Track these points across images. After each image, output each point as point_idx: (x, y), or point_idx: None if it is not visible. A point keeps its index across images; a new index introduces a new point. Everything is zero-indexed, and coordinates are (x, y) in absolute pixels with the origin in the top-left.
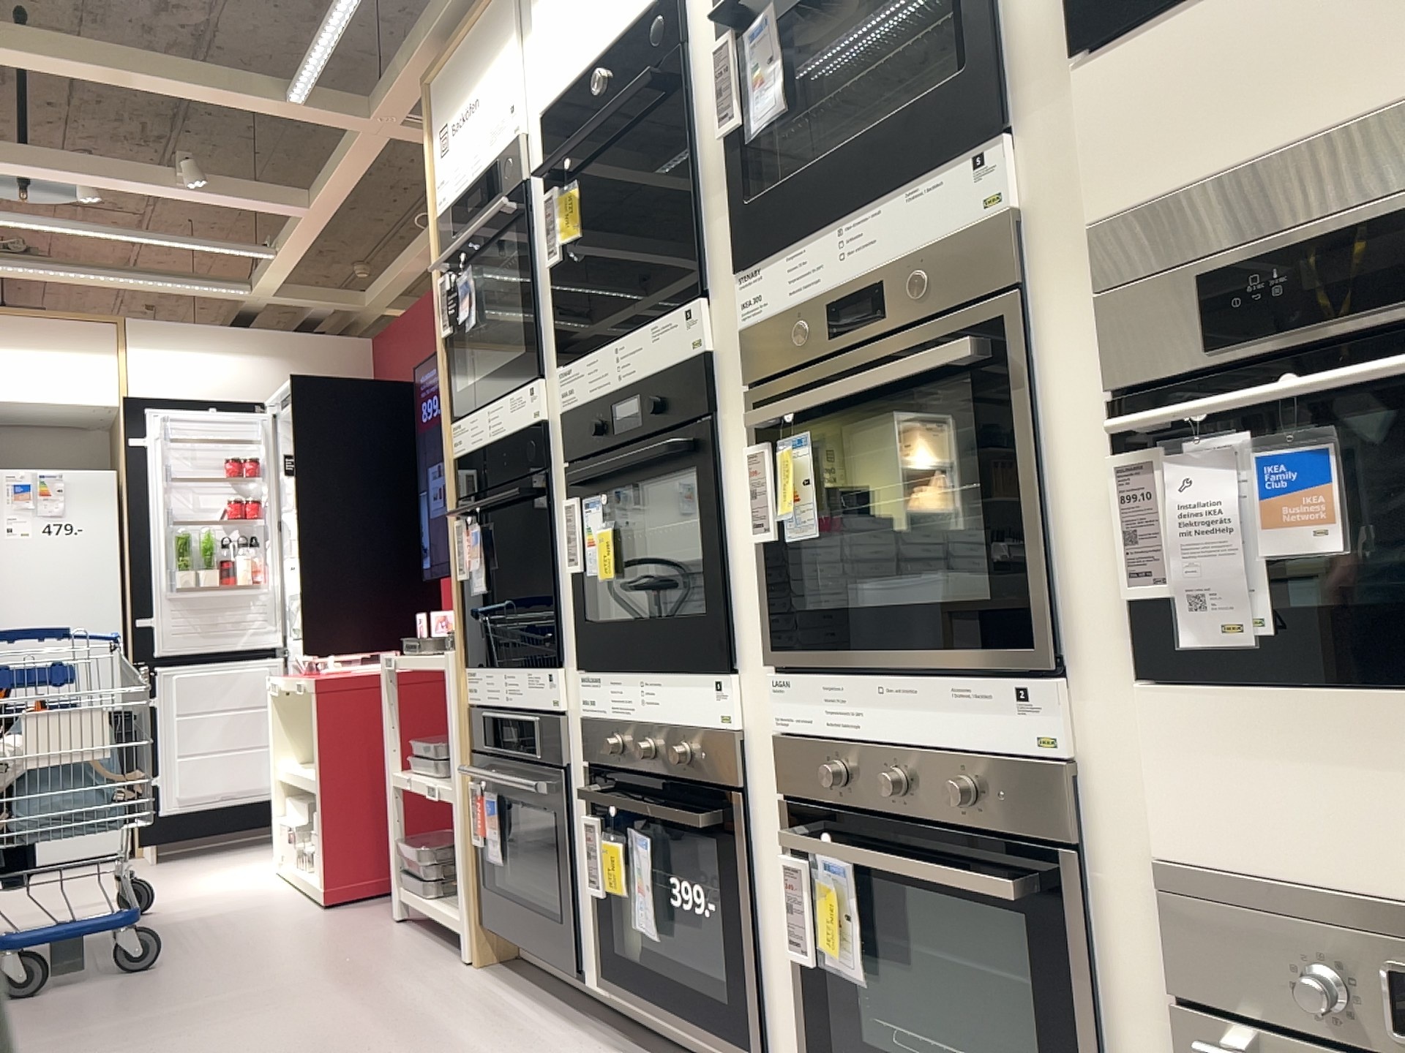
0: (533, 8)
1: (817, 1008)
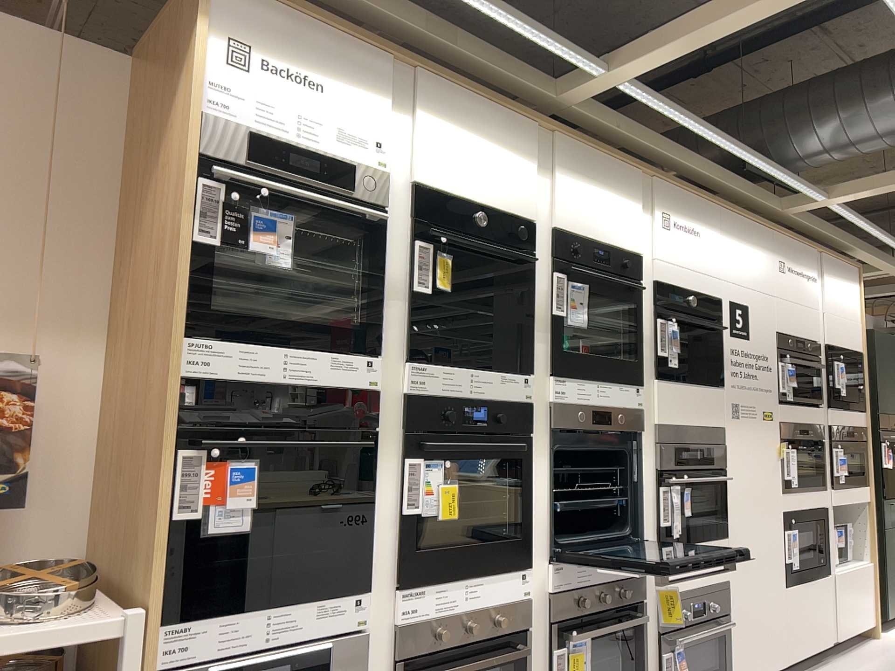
0: (423, 115)
1: None
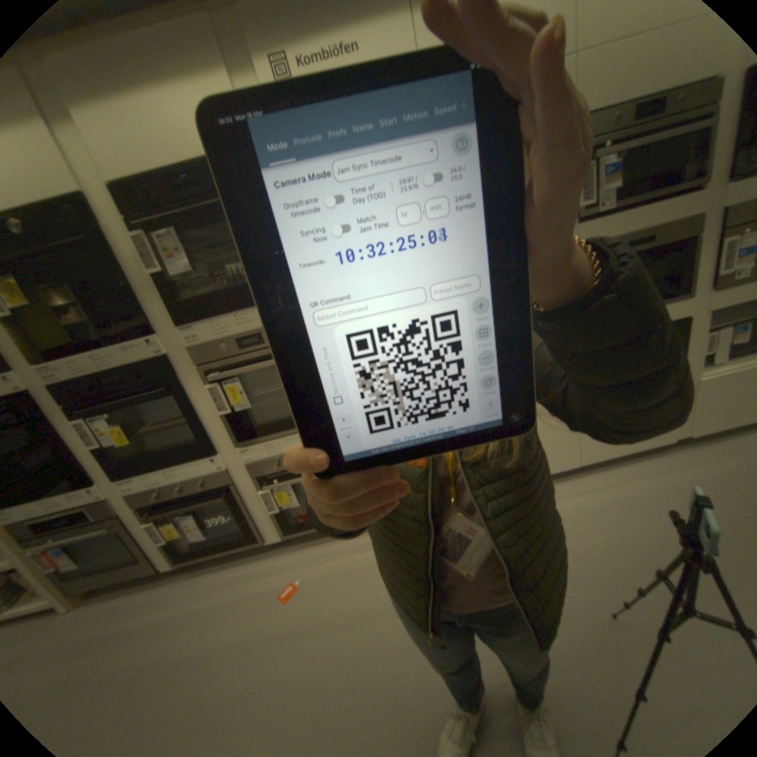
0: None
1: (276, 521)
